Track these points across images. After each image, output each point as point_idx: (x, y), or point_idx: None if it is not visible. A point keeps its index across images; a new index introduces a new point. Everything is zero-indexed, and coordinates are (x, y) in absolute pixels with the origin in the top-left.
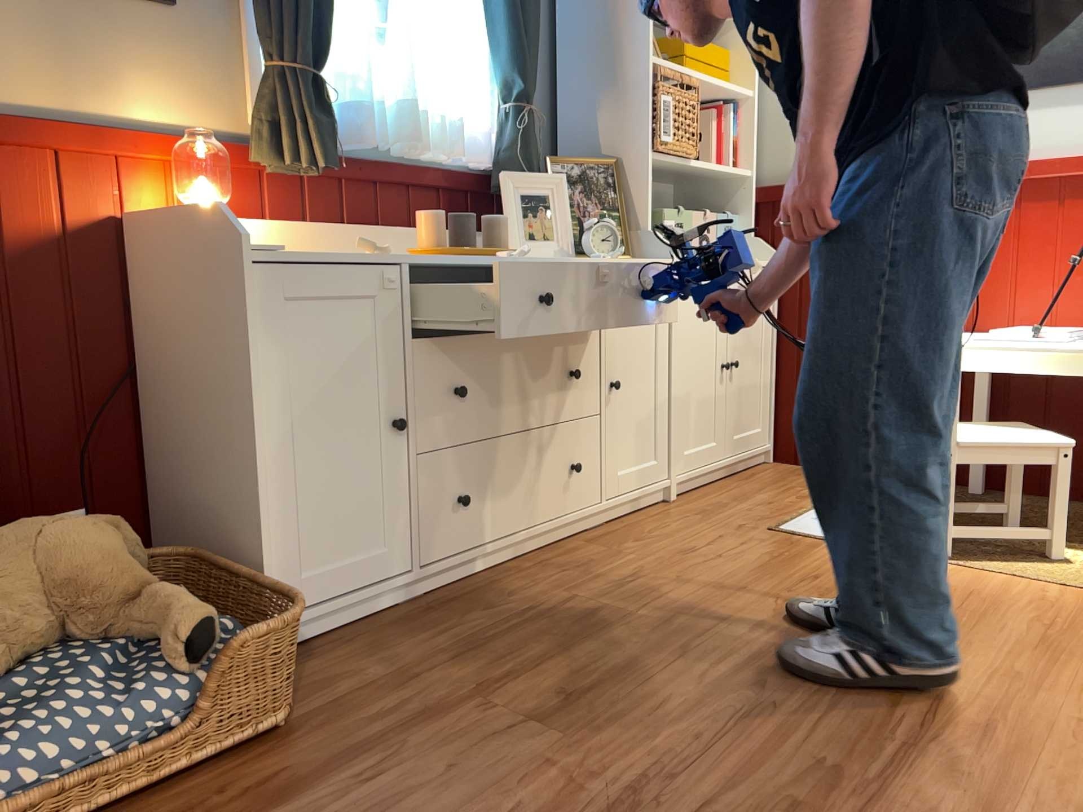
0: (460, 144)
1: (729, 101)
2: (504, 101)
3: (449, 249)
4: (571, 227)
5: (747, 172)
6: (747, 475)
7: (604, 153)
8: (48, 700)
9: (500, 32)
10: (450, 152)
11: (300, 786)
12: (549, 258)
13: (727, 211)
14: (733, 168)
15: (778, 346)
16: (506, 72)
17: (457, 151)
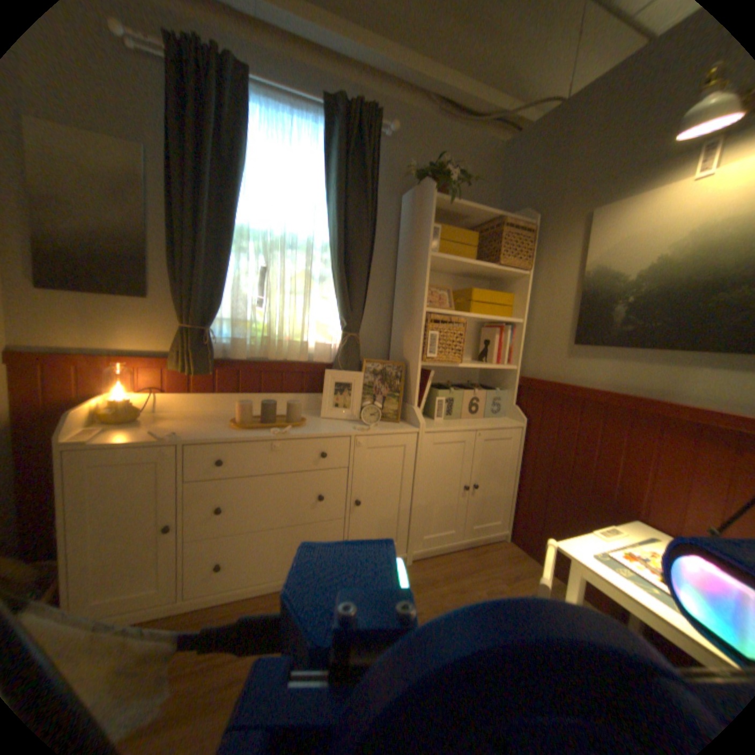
0: (317, 351)
1: (511, 322)
2: (341, 329)
3: (242, 426)
4: (359, 403)
5: (513, 367)
6: (481, 553)
7: (403, 357)
8: None
9: (337, 296)
10: (298, 358)
11: None
12: (311, 431)
13: (503, 386)
14: (507, 362)
15: (522, 475)
16: (340, 315)
17: (301, 358)
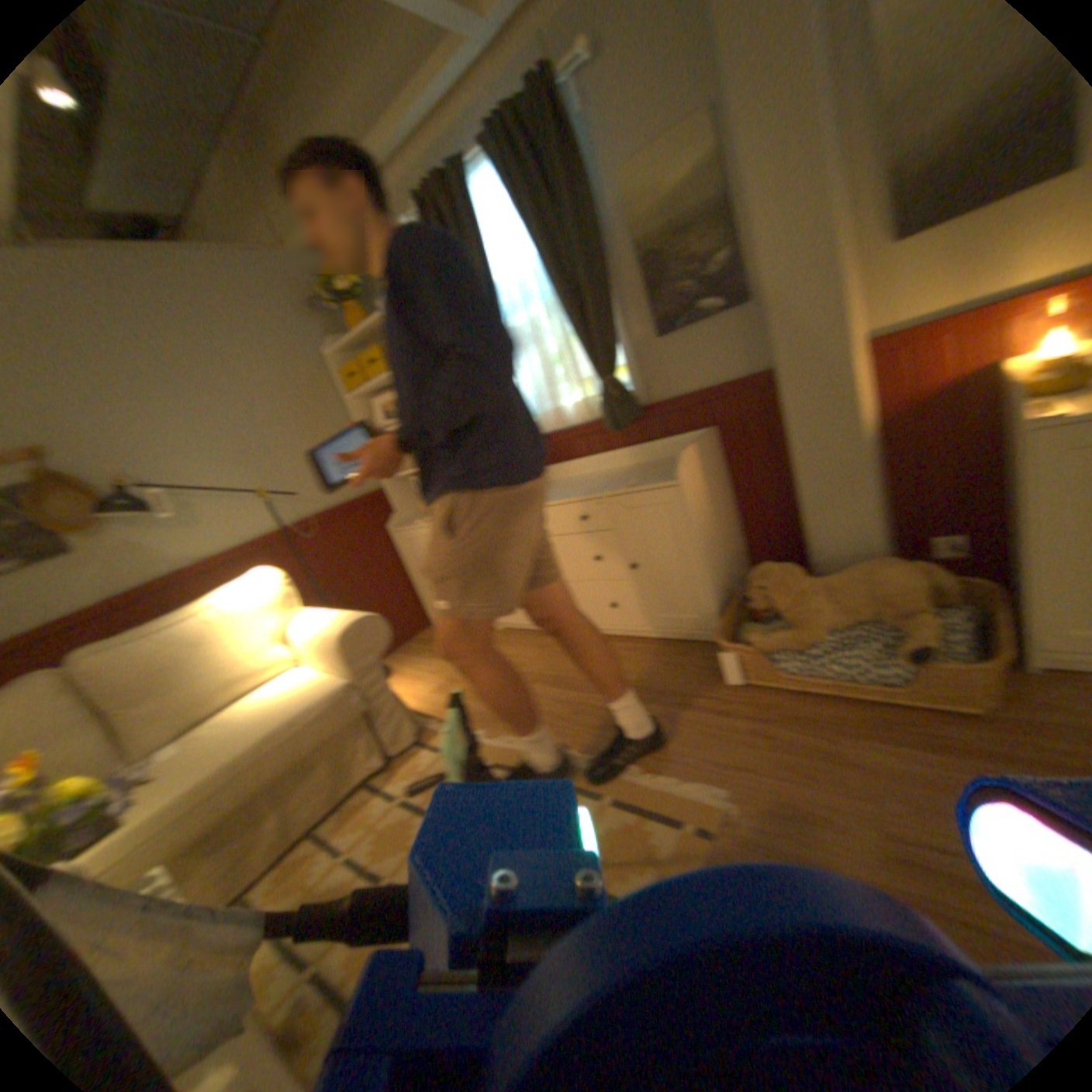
0: None
1: None
2: None
3: None
4: None
5: None
6: None
7: None
8: (850, 648)
9: None
10: None
11: (953, 750)
12: None
13: None
14: None
15: None
16: None
17: None
